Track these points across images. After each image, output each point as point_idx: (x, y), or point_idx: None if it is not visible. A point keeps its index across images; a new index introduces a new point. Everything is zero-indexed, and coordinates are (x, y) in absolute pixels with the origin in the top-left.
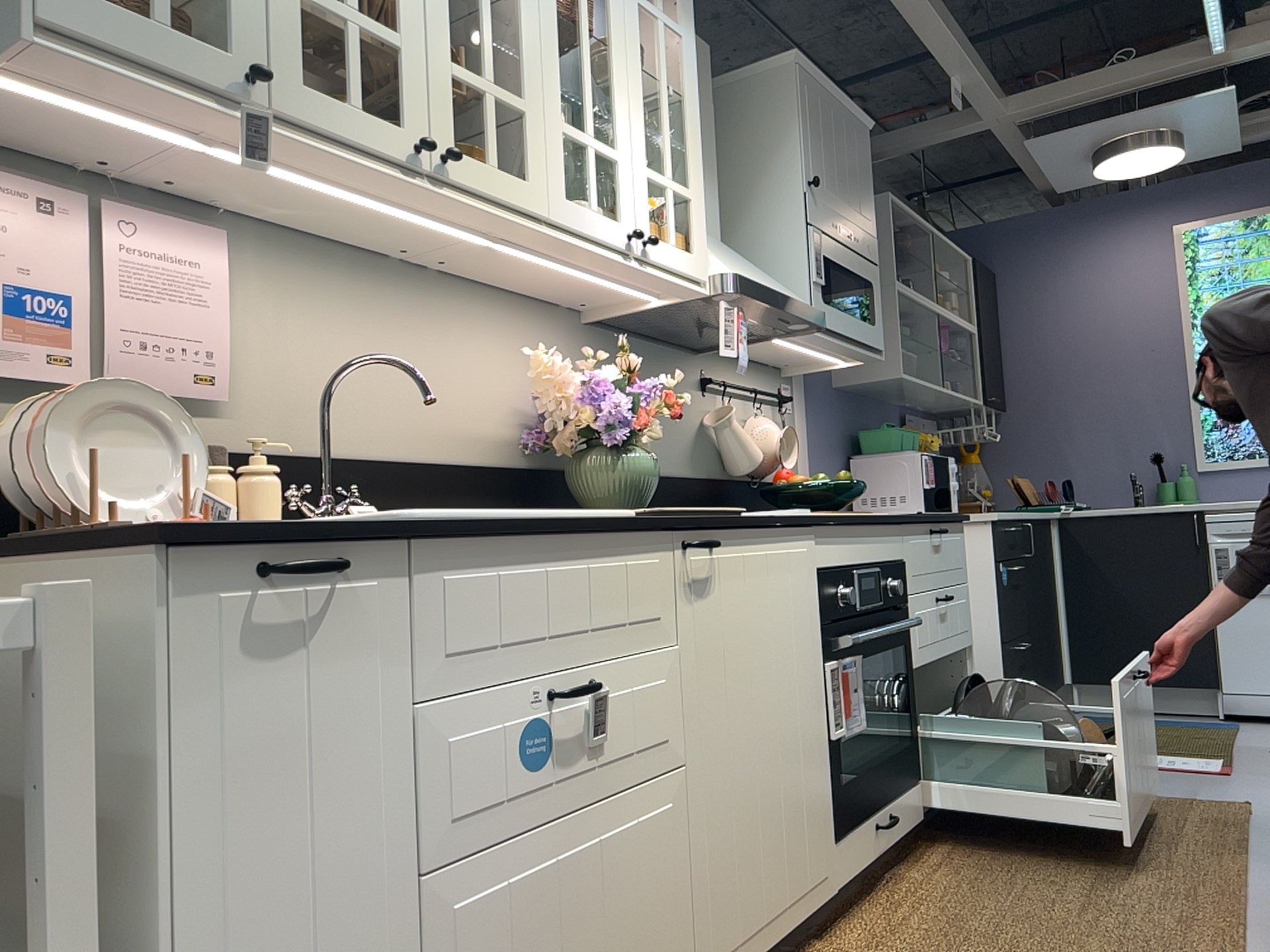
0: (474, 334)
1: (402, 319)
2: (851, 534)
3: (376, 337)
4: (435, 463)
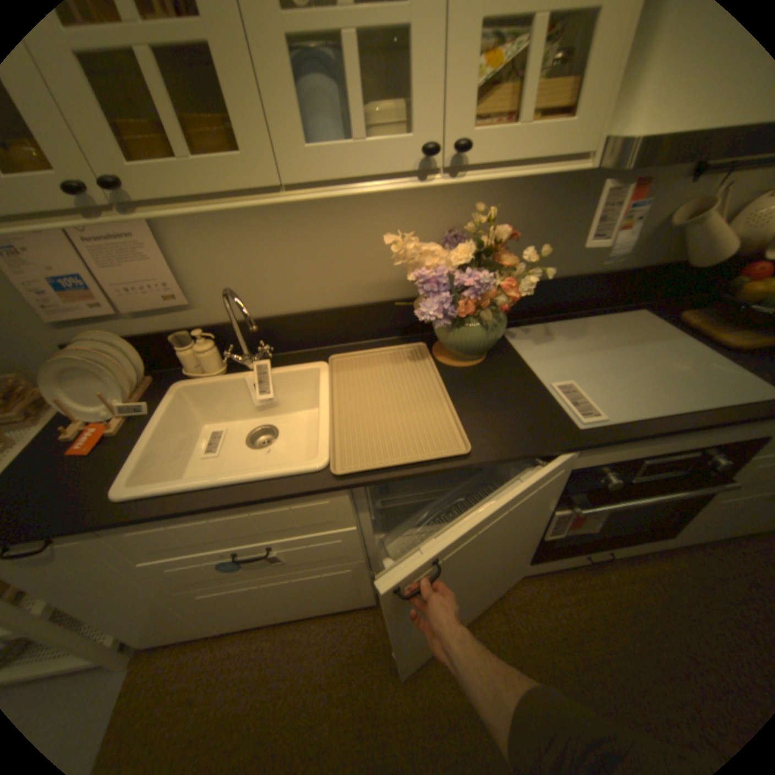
0: (372, 206)
1: (301, 214)
2: (658, 440)
3: (282, 235)
4: (342, 308)
